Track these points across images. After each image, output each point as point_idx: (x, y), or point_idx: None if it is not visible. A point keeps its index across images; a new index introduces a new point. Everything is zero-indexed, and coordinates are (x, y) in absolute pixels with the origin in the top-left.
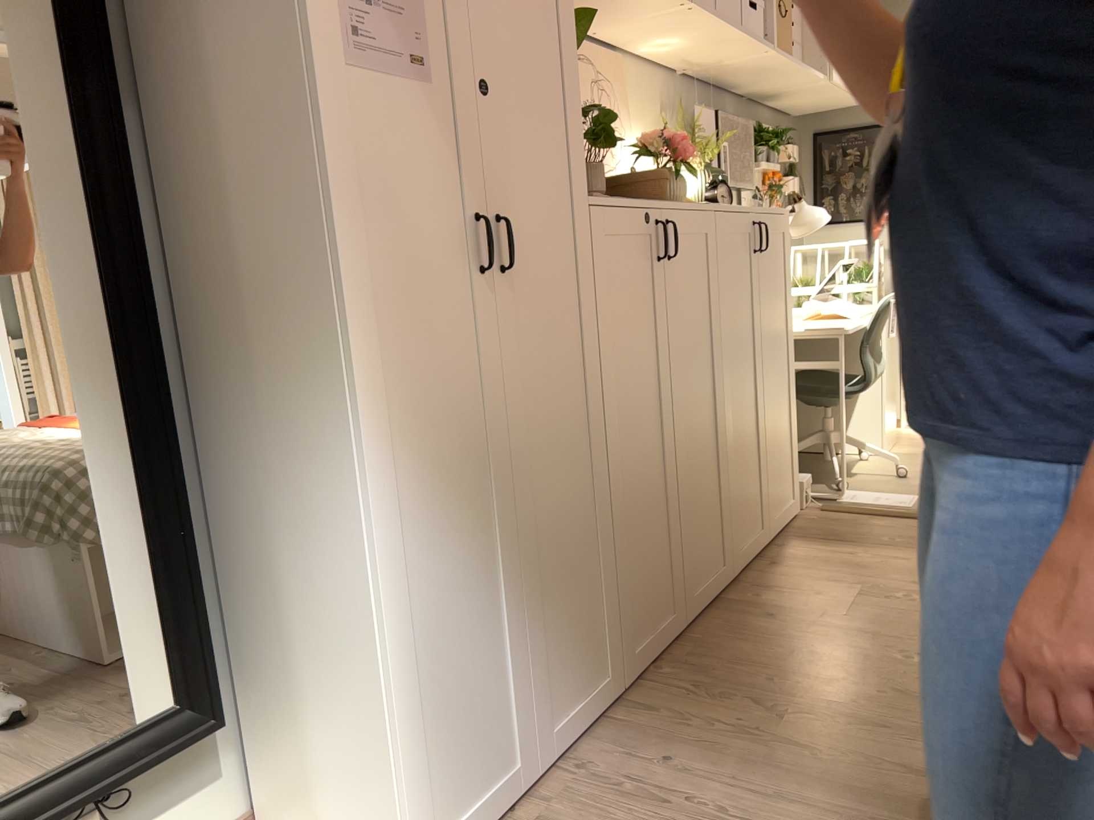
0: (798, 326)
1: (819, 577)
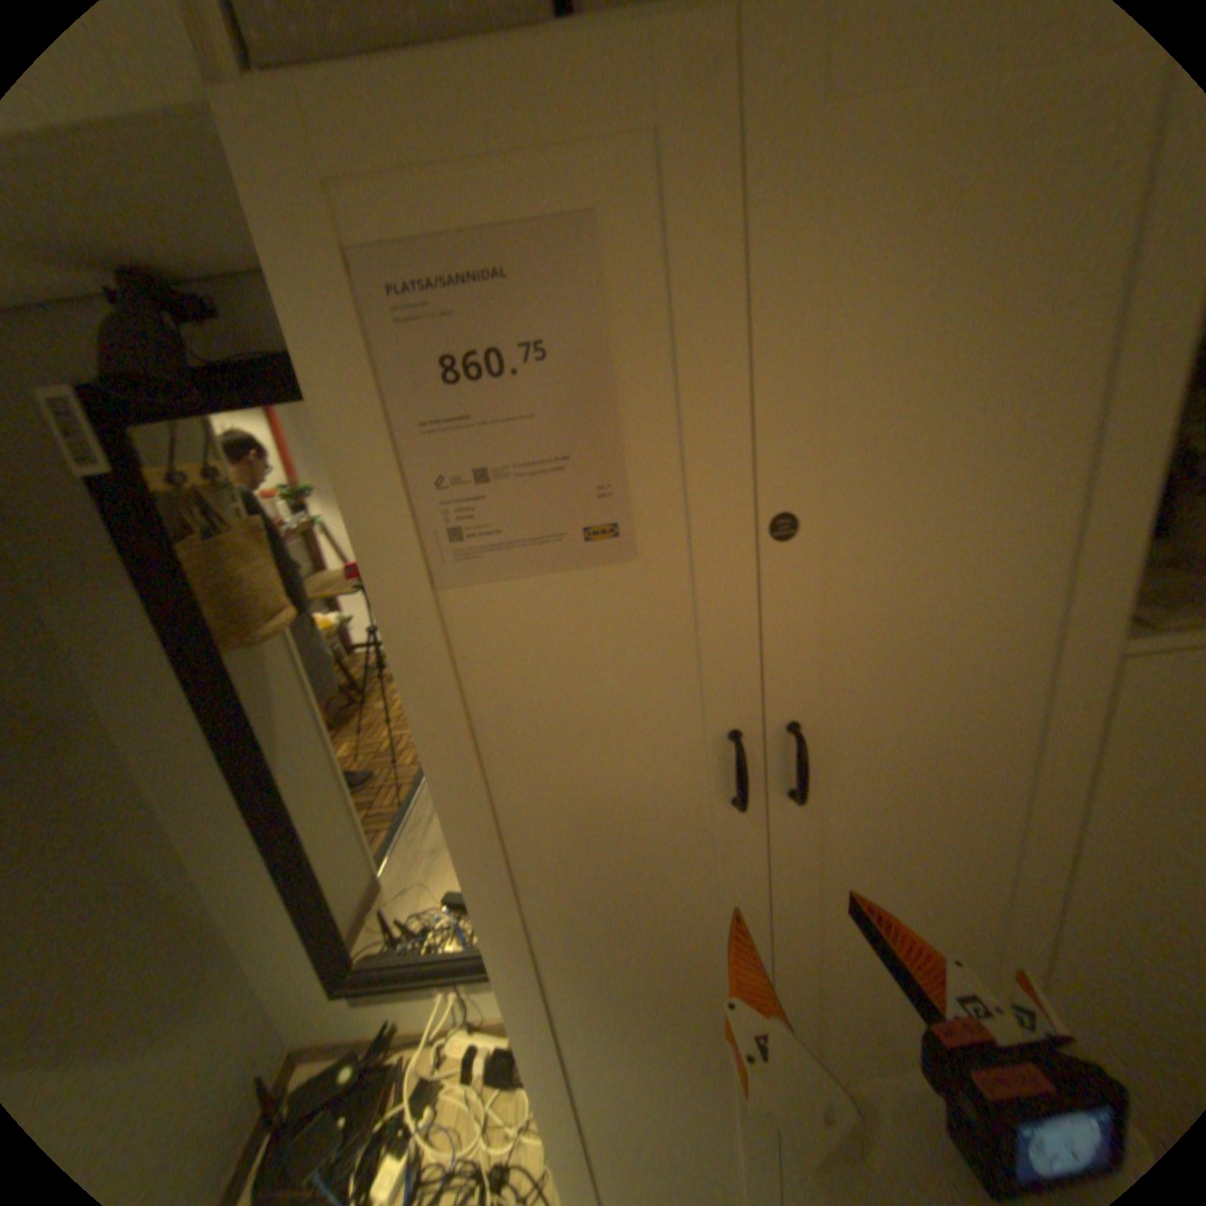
0: None
1: None
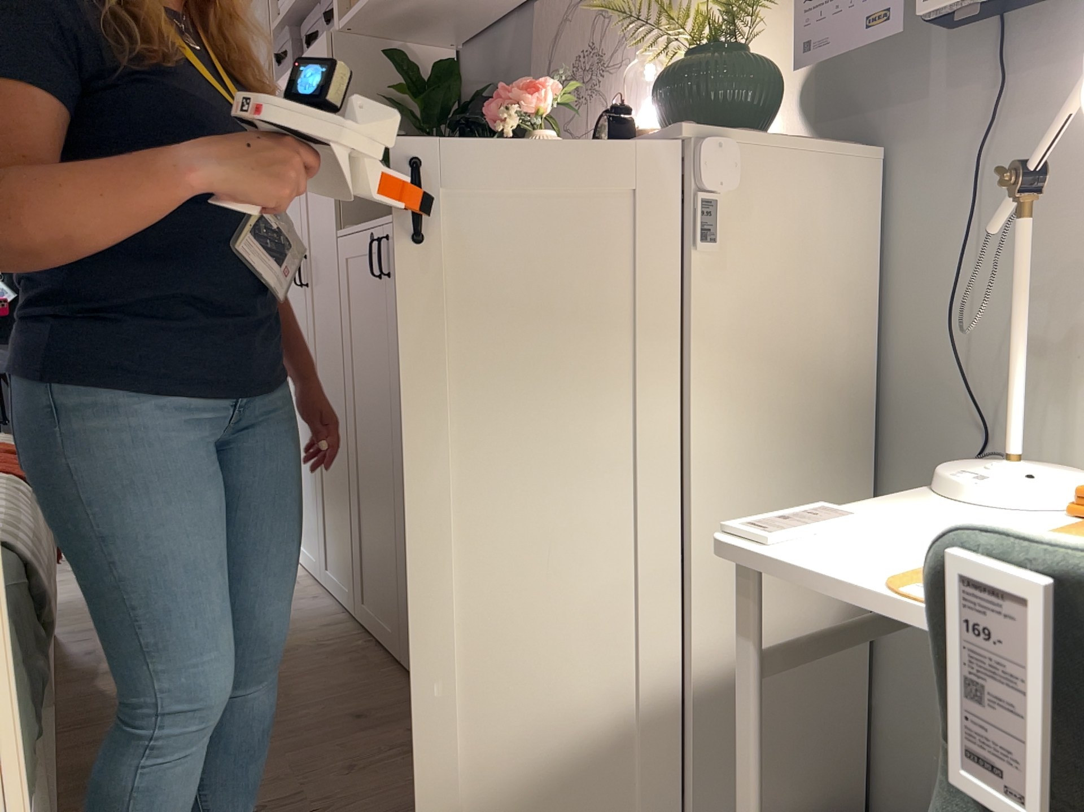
0: (883, 528)
1: (378, 803)
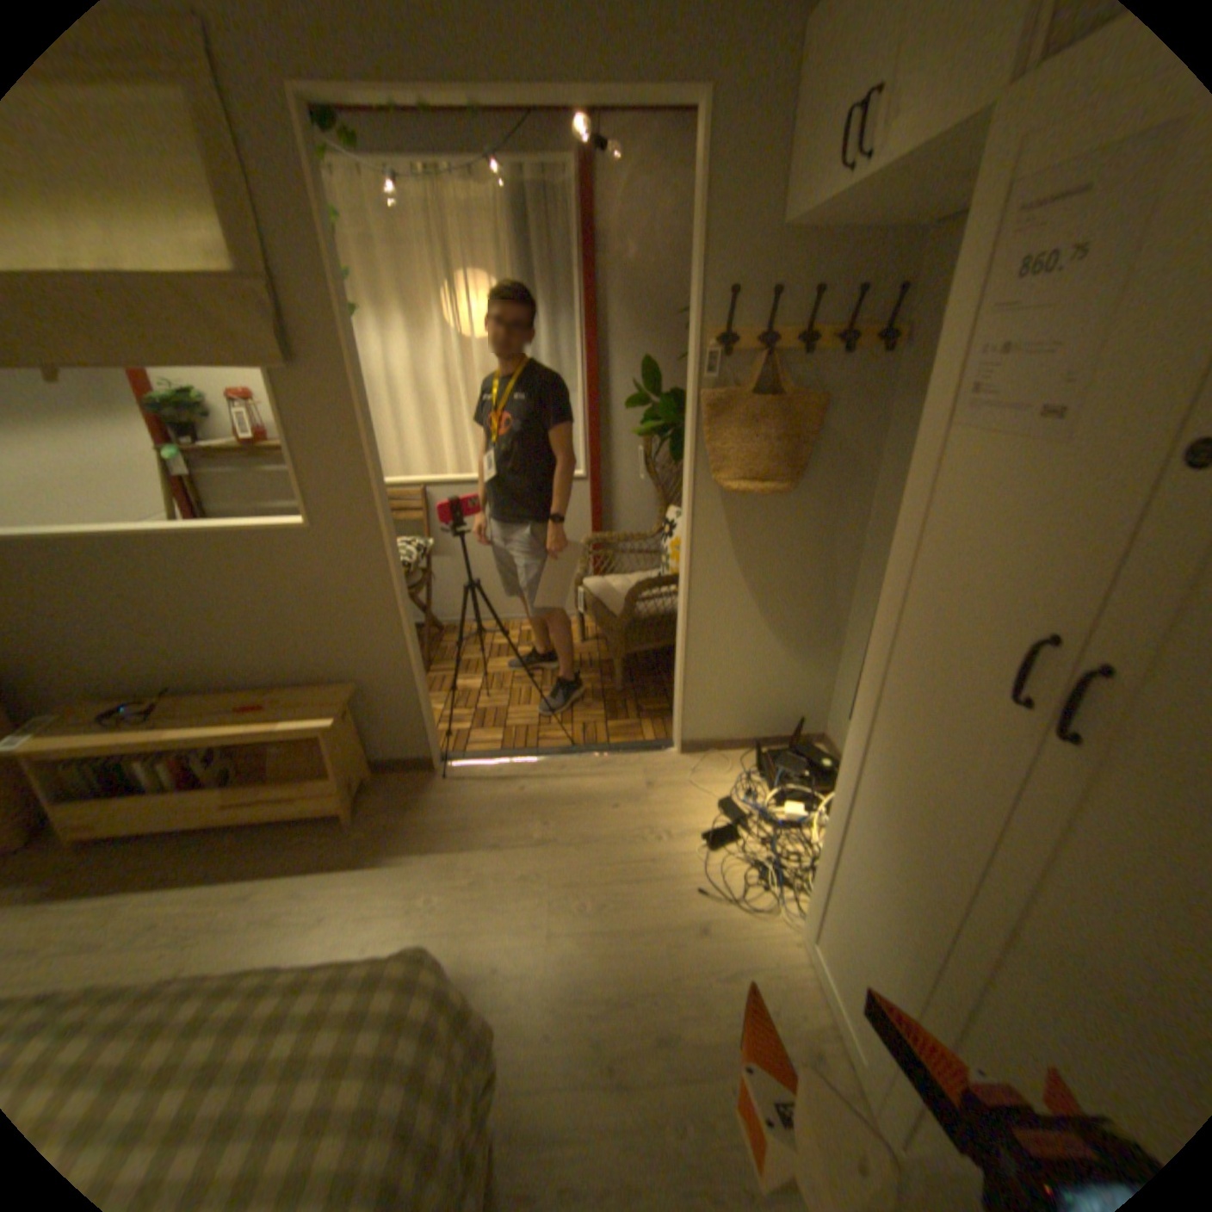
0: None
1: None
